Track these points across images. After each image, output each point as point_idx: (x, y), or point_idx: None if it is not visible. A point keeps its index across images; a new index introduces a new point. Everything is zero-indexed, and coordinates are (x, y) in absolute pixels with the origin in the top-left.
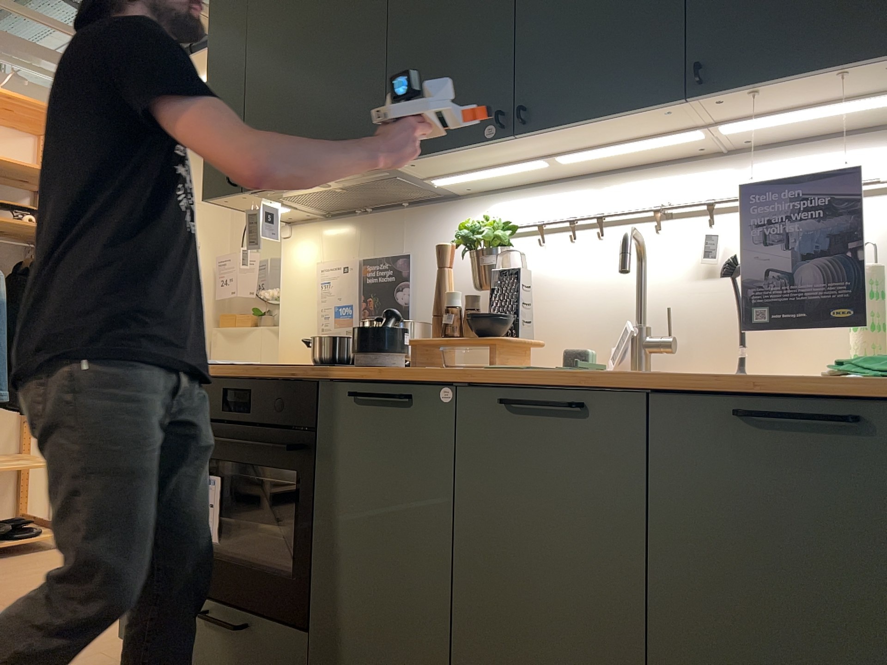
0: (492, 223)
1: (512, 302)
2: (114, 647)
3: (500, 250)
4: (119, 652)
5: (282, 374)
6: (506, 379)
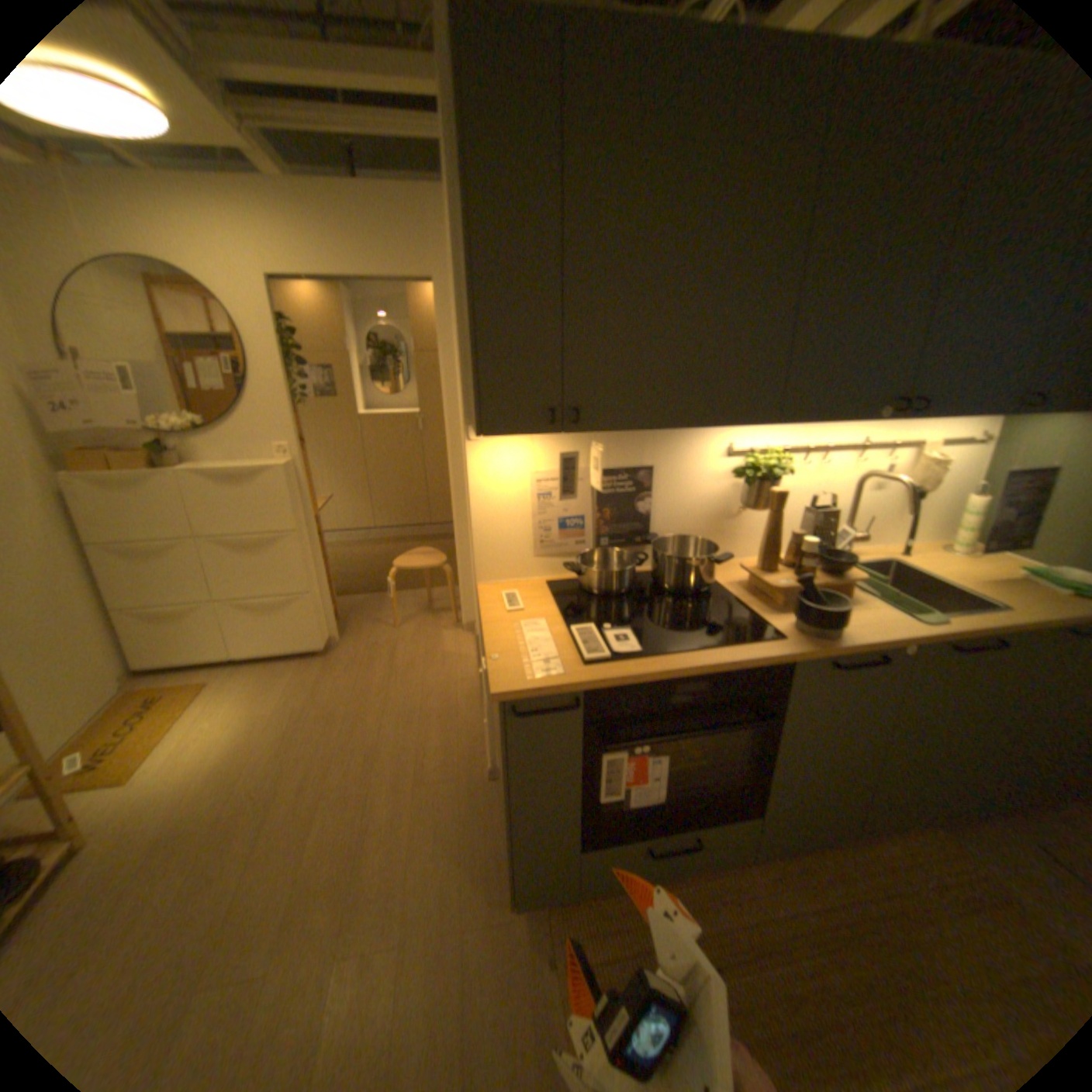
0: (785, 459)
1: (829, 536)
2: (455, 915)
3: (778, 479)
4: (470, 916)
5: (750, 659)
6: (964, 636)
